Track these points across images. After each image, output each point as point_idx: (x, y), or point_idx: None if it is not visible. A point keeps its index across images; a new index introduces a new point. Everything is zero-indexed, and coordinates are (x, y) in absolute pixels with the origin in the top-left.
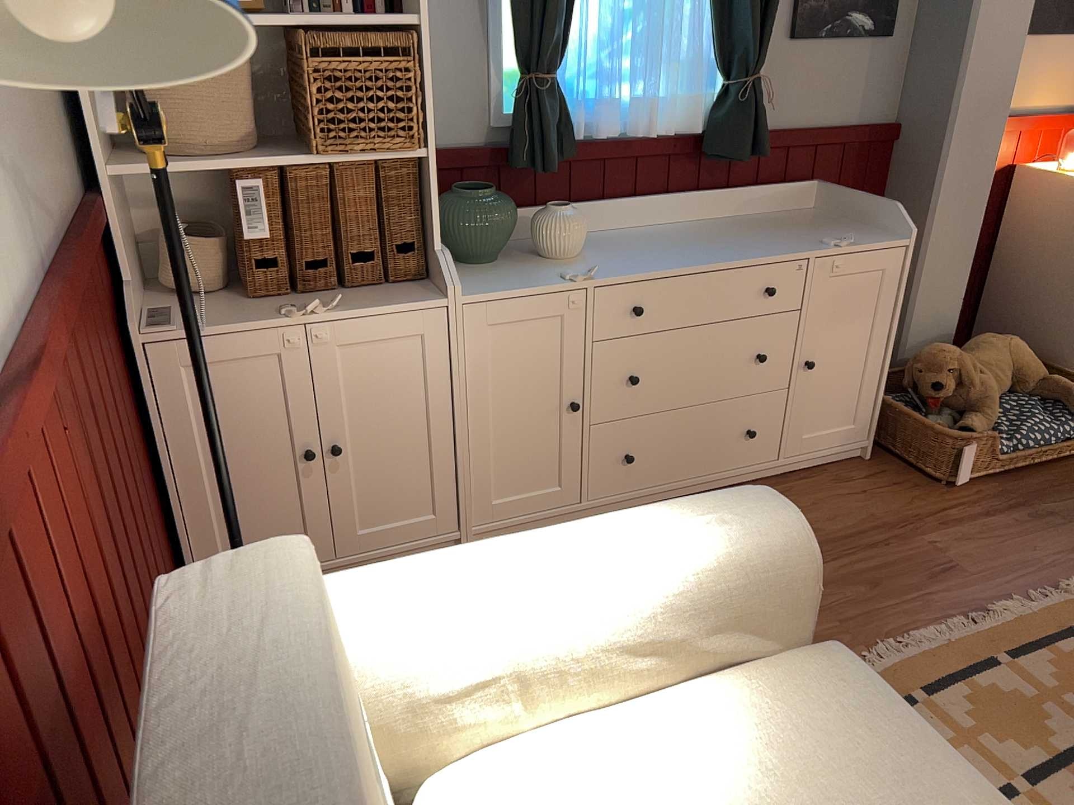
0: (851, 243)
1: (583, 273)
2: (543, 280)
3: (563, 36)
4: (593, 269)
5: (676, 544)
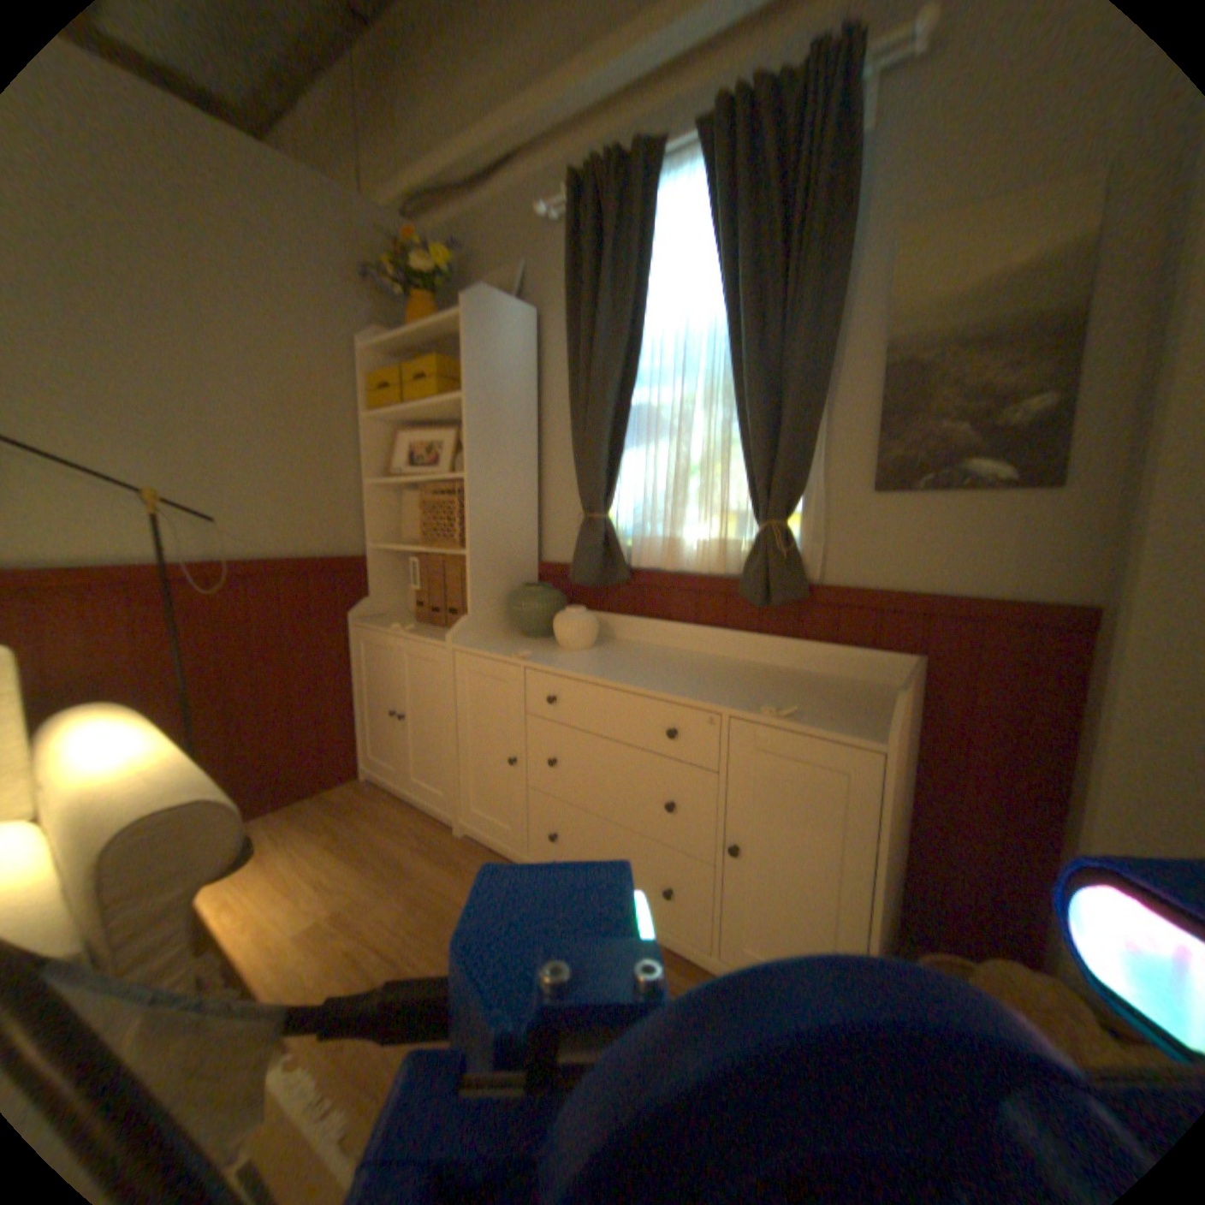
0: (801, 718)
1: (533, 657)
2: (509, 652)
3: (602, 488)
4: (533, 654)
5: (118, 782)
